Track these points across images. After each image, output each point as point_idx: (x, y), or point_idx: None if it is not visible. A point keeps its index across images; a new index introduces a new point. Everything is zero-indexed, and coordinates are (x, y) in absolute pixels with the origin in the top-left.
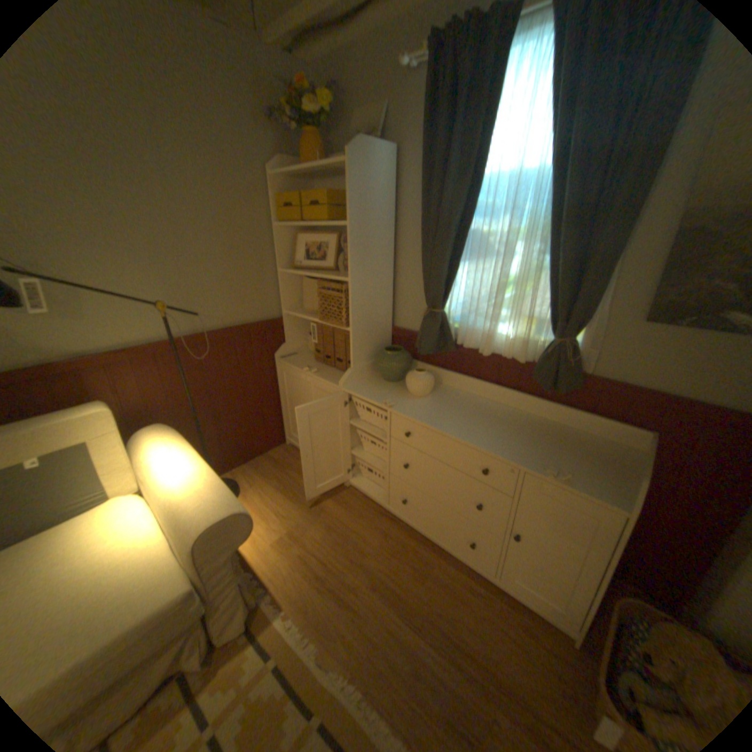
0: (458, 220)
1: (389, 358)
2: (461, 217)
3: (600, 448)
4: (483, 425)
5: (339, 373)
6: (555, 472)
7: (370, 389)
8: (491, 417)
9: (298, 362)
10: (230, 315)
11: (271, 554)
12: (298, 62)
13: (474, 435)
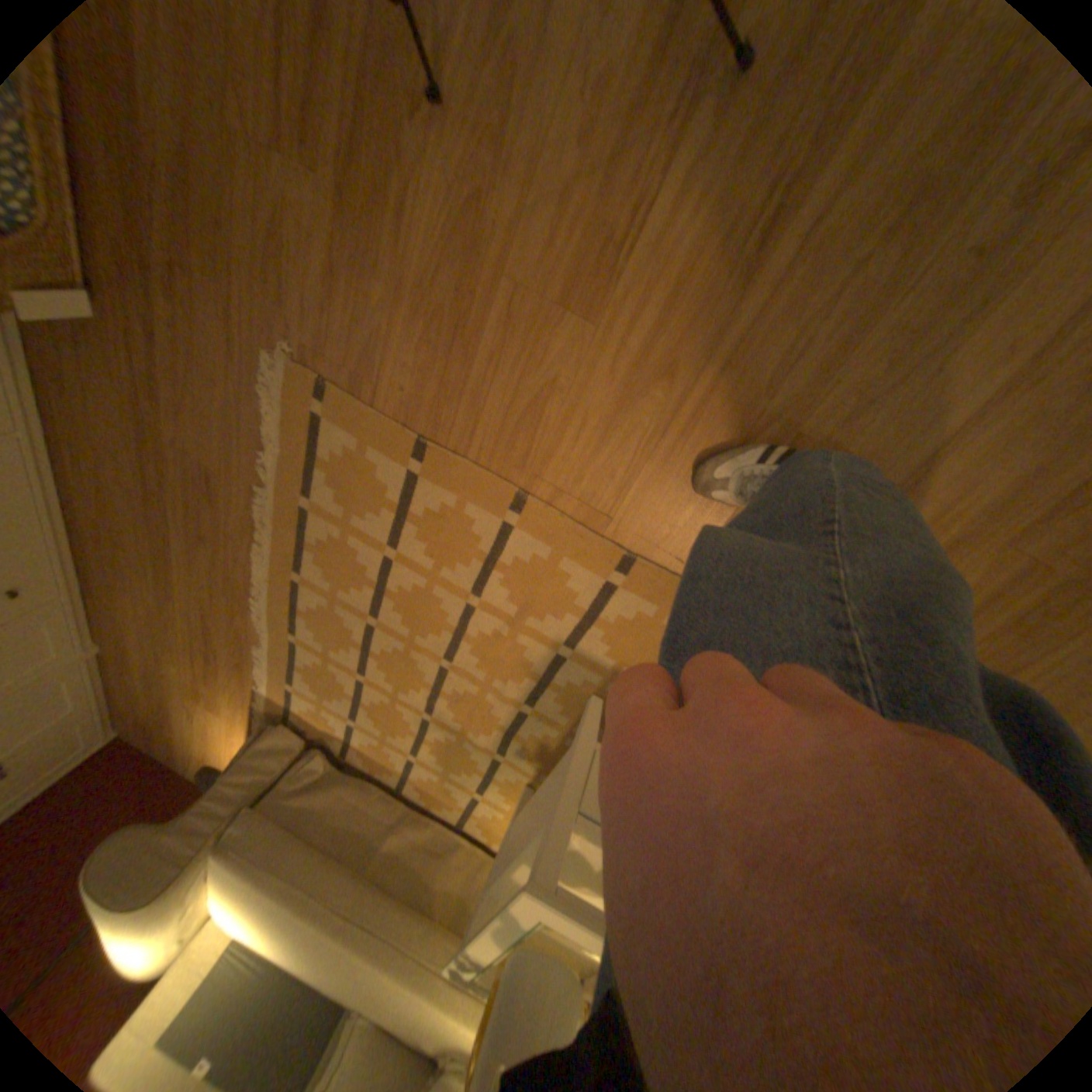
0: None
1: None
2: None
3: None
4: None
5: None
6: None
7: None
8: None
9: None
10: None
11: (220, 712)
12: None
13: None
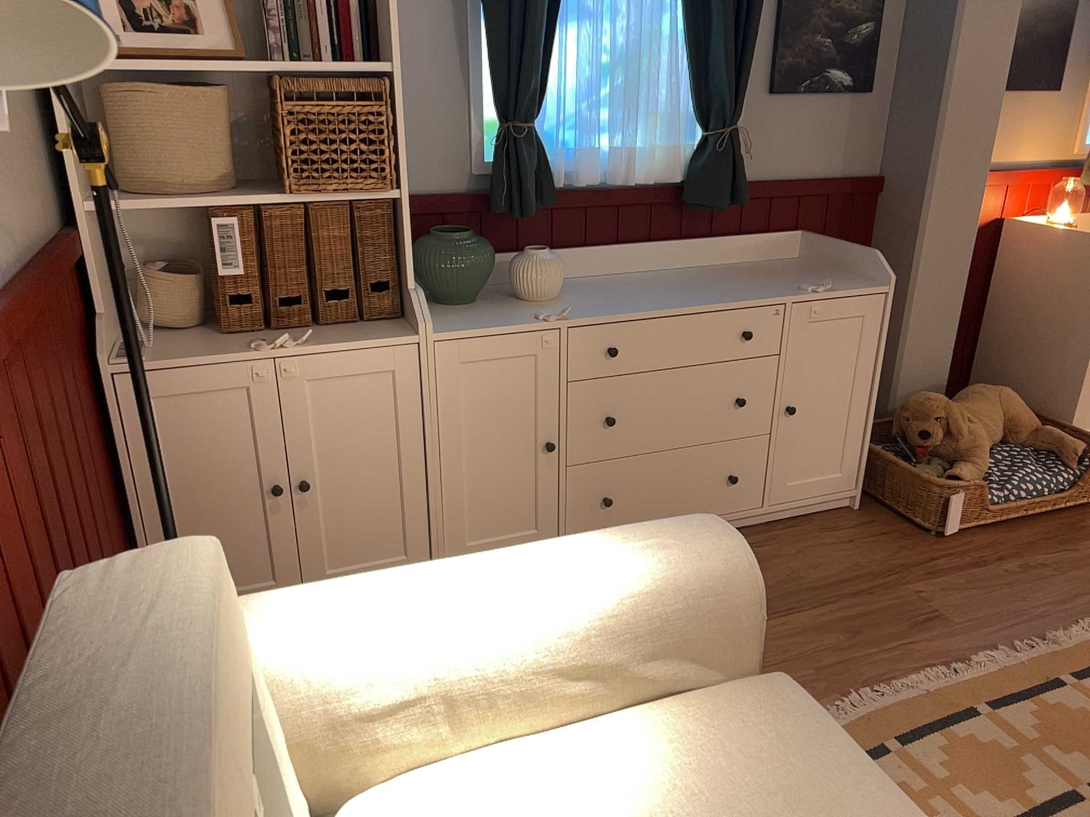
0: None
1: (472, 244)
2: None
3: (777, 267)
4: (682, 290)
5: (348, 329)
6: (814, 287)
7: (472, 319)
8: (664, 283)
9: (199, 351)
10: (15, 222)
11: None
12: None
13: (701, 298)
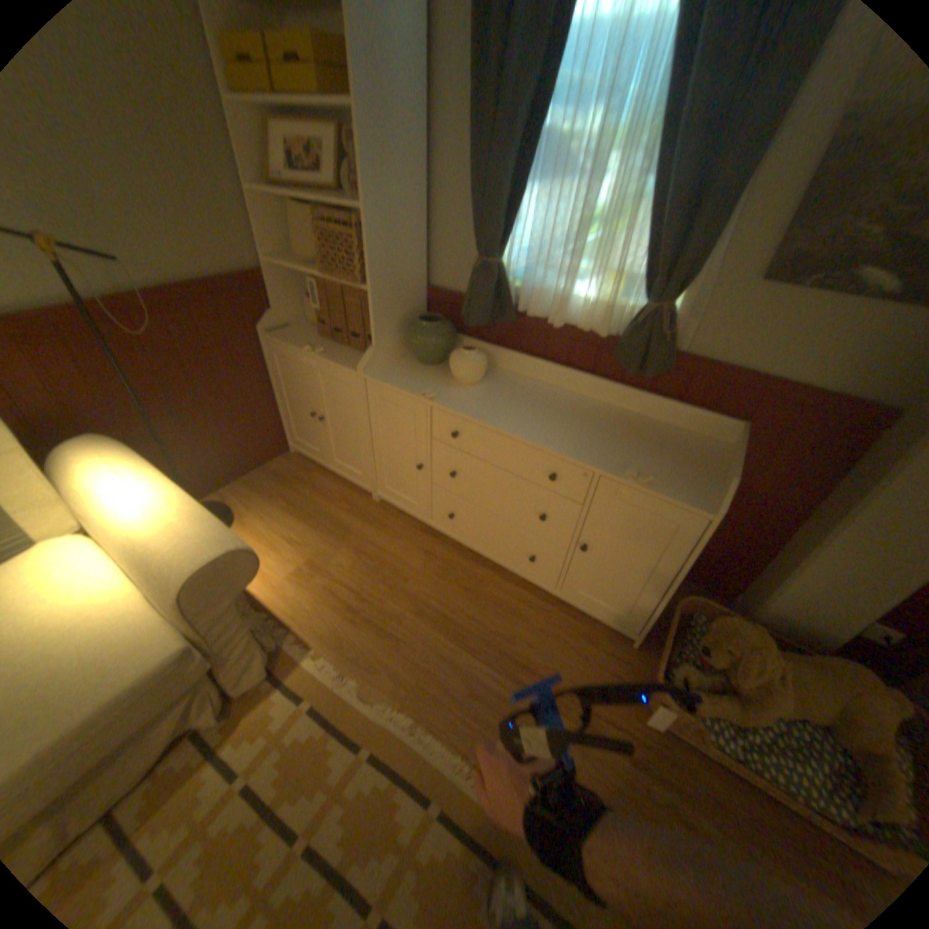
0: (529, 106)
1: (427, 331)
2: (534, 101)
3: (684, 442)
4: (550, 420)
5: (356, 354)
6: (635, 474)
7: (402, 376)
8: (560, 408)
9: (295, 338)
10: (175, 260)
11: (288, 588)
12: None
13: (540, 432)
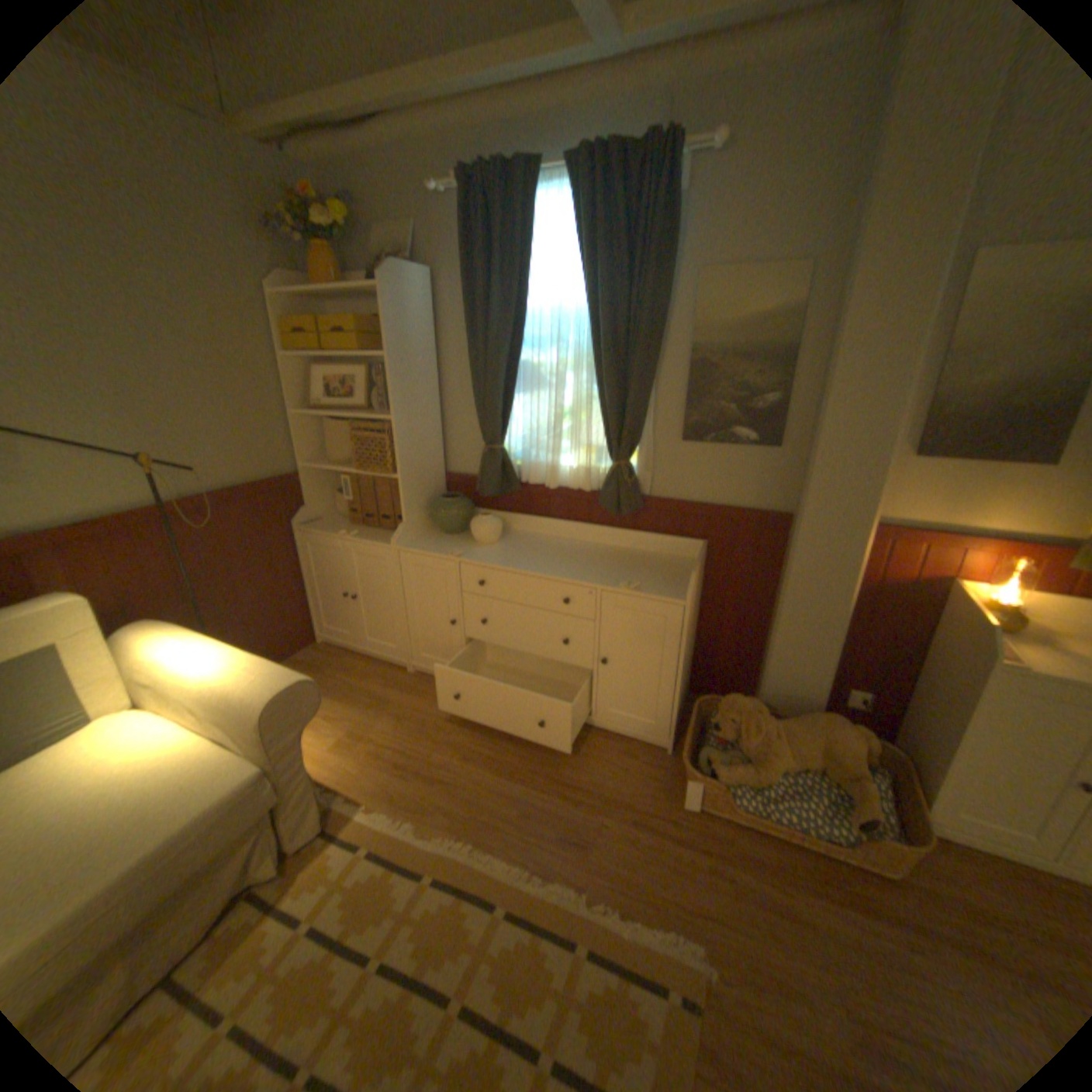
0: (507, 352)
1: (449, 506)
2: (510, 348)
3: (664, 562)
4: (558, 560)
5: (386, 533)
6: (625, 584)
7: (431, 544)
8: (565, 552)
9: (328, 528)
10: (228, 471)
11: (330, 759)
12: (293, 162)
13: (550, 568)
